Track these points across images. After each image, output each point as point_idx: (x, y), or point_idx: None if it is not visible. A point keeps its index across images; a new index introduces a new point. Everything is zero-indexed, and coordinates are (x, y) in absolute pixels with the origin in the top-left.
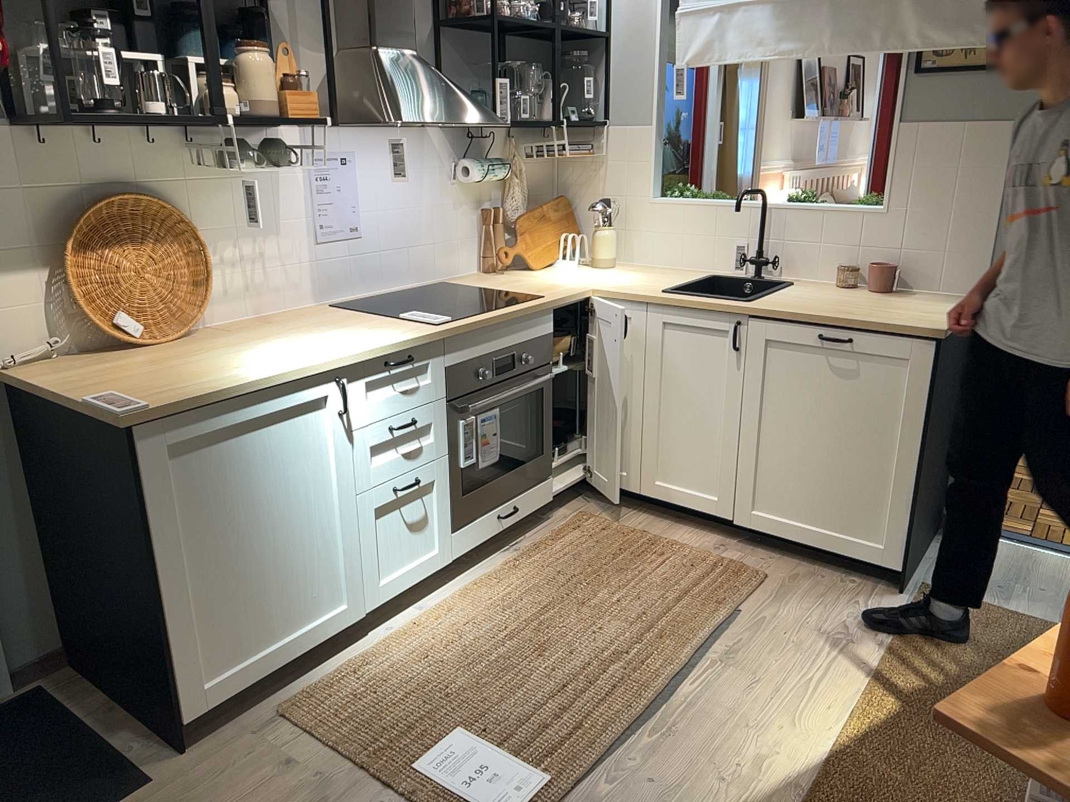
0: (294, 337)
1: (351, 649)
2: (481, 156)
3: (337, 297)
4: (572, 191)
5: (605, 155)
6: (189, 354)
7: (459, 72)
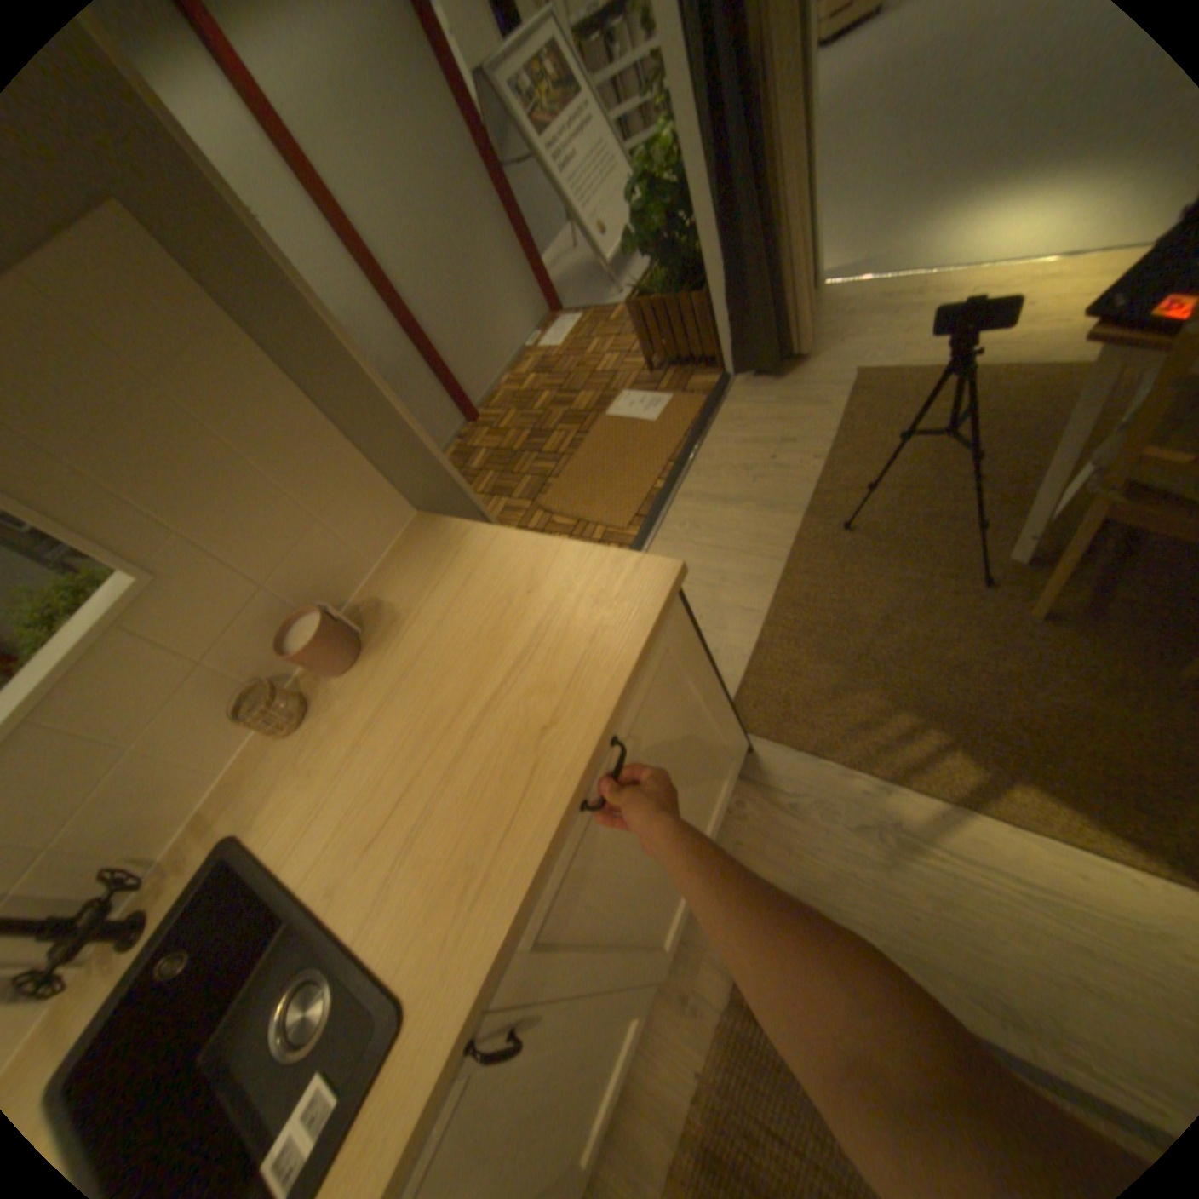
0: None
1: None
2: None
3: None
4: None
5: None
6: None
7: None
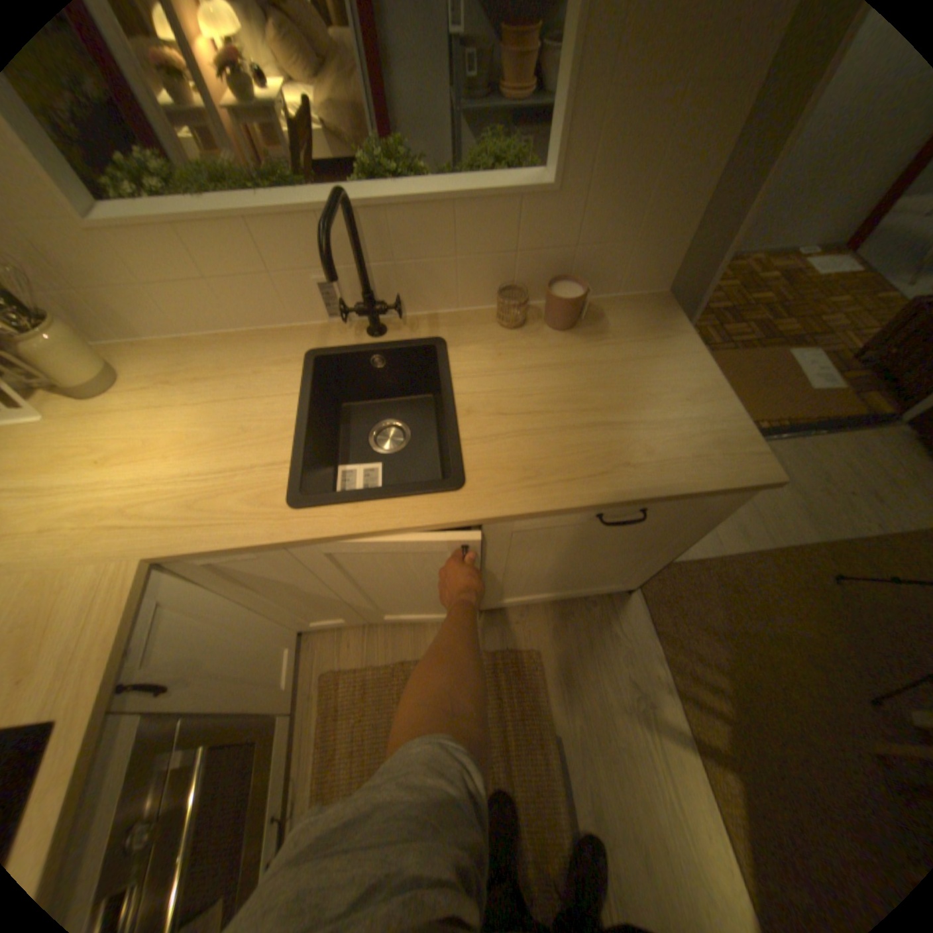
0: None
1: None
2: None
3: None
4: None
5: None
6: None
7: None
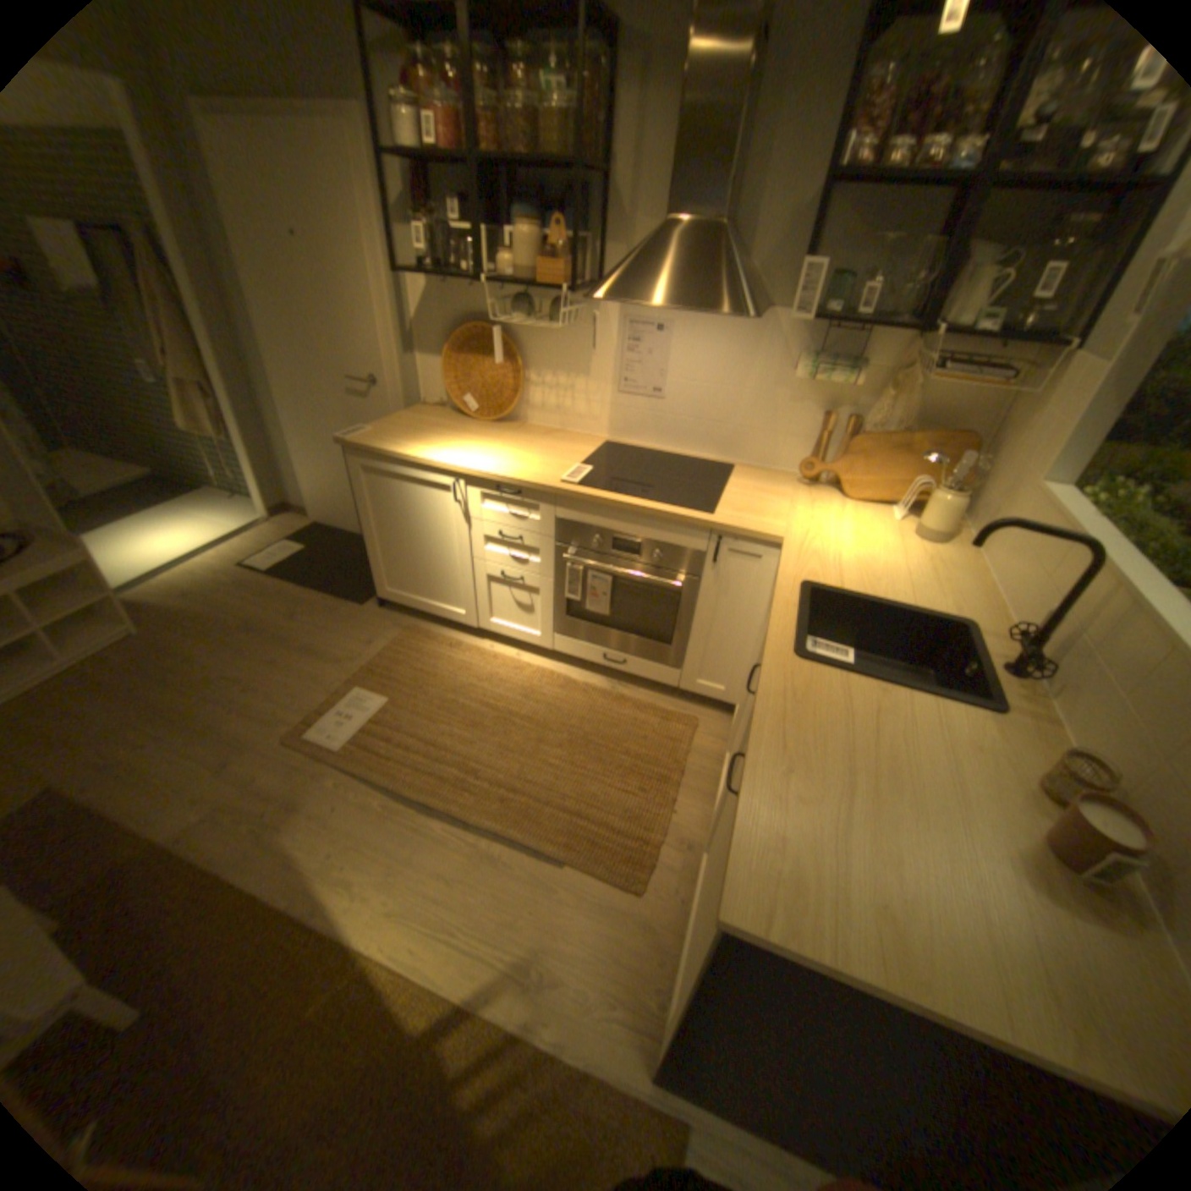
0: (509, 446)
1: (469, 636)
2: (855, 353)
3: (628, 439)
4: (1007, 432)
5: (1043, 394)
6: (459, 430)
7: (855, 242)
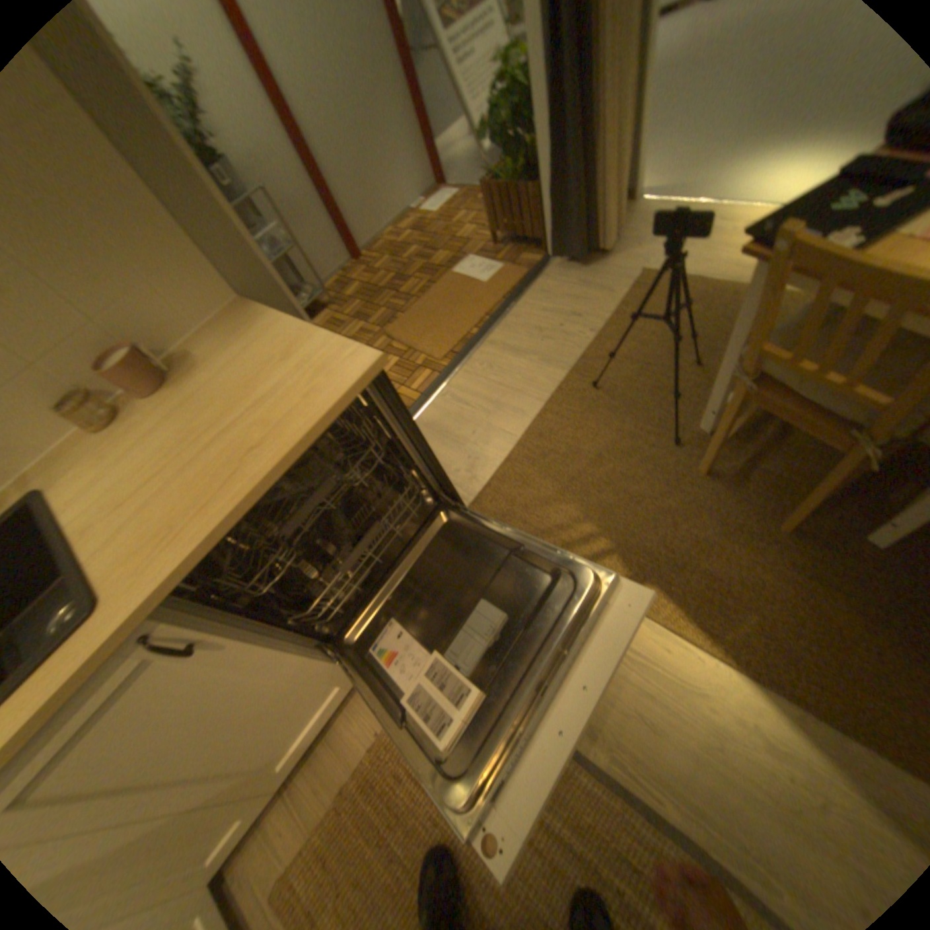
0: None
1: None
2: None
3: None
4: None
5: None
6: None
7: None
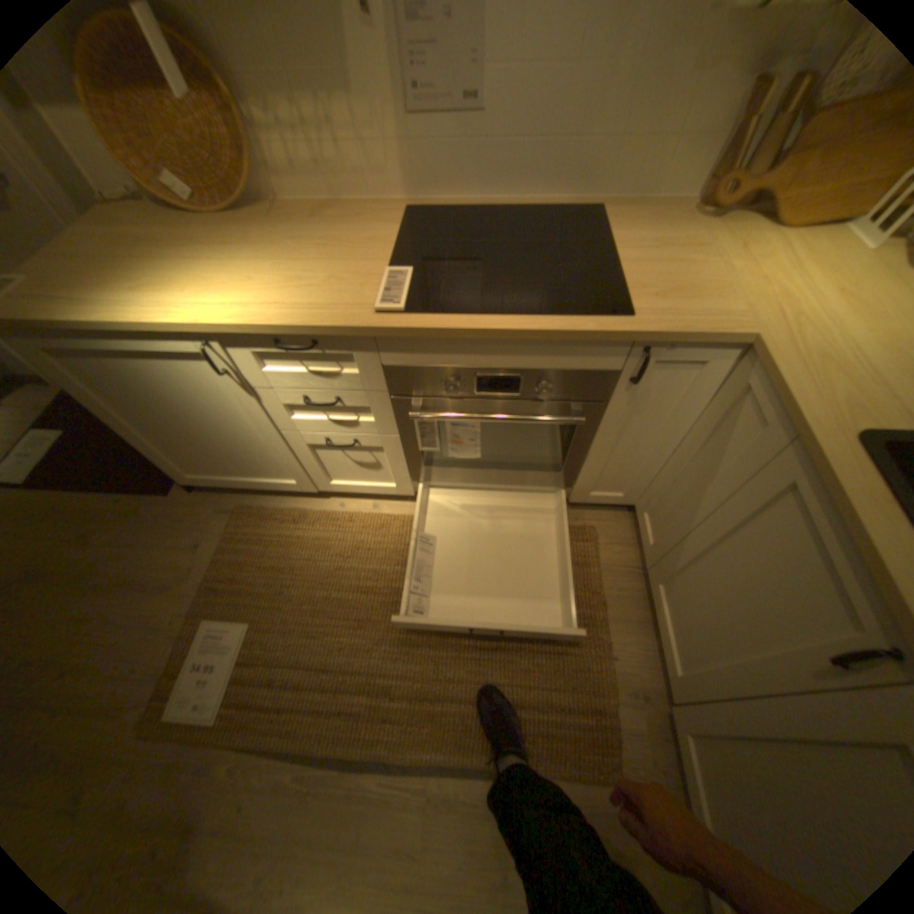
0: (264, 252)
1: (309, 498)
2: None
3: (436, 191)
4: None
5: None
6: (171, 238)
7: None
